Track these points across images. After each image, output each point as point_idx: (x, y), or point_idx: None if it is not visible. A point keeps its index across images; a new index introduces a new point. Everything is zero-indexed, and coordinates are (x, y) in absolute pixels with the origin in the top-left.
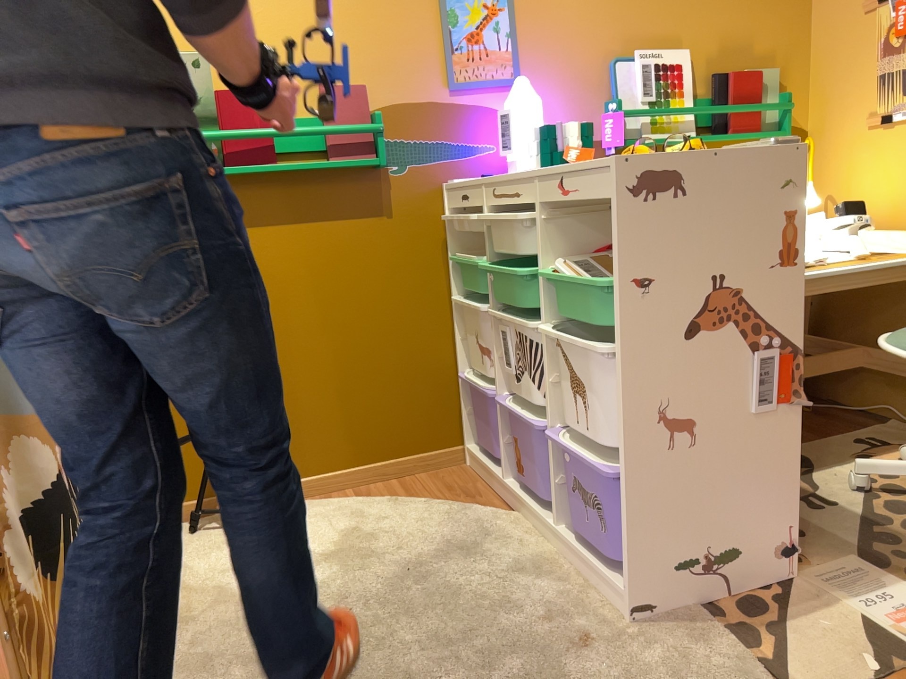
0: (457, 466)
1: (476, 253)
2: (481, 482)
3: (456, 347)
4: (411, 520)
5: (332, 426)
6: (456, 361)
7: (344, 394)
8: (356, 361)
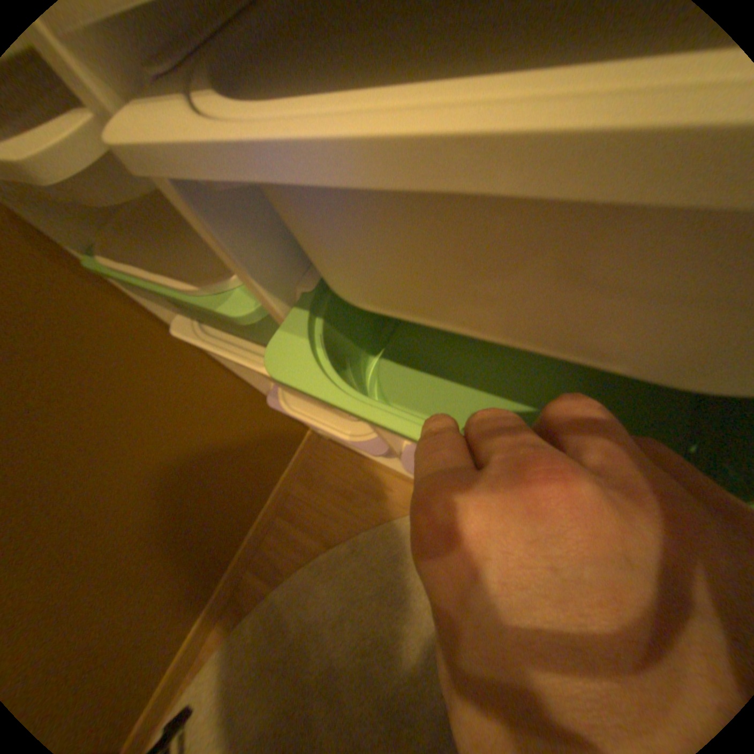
0: (319, 449)
1: (147, 231)
2: (369, 464)
3: (234, 374)
4: (372, 602)
5: (174, 586)
6: (249, 384)
7: (149, 564)
8: (119, 536)
